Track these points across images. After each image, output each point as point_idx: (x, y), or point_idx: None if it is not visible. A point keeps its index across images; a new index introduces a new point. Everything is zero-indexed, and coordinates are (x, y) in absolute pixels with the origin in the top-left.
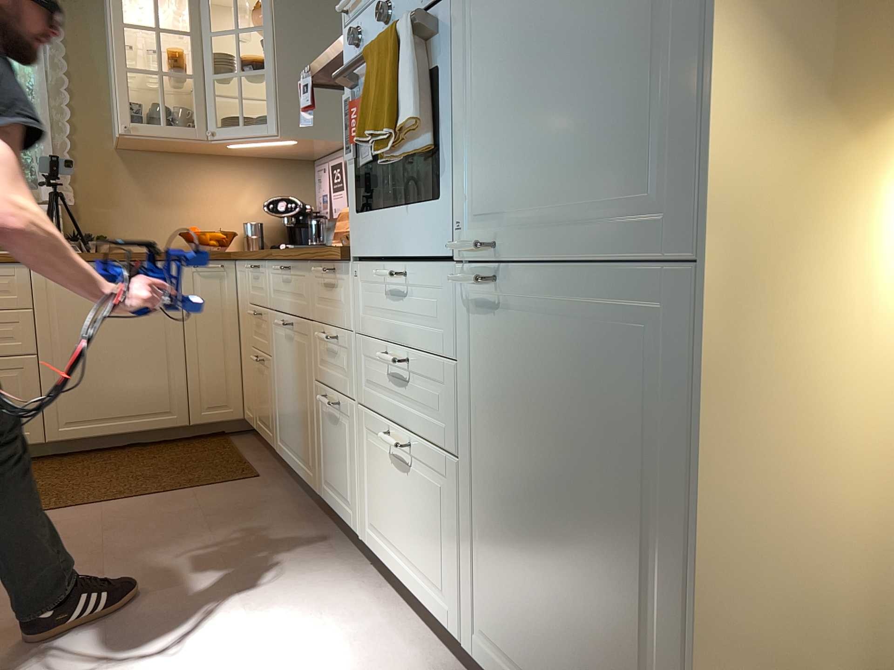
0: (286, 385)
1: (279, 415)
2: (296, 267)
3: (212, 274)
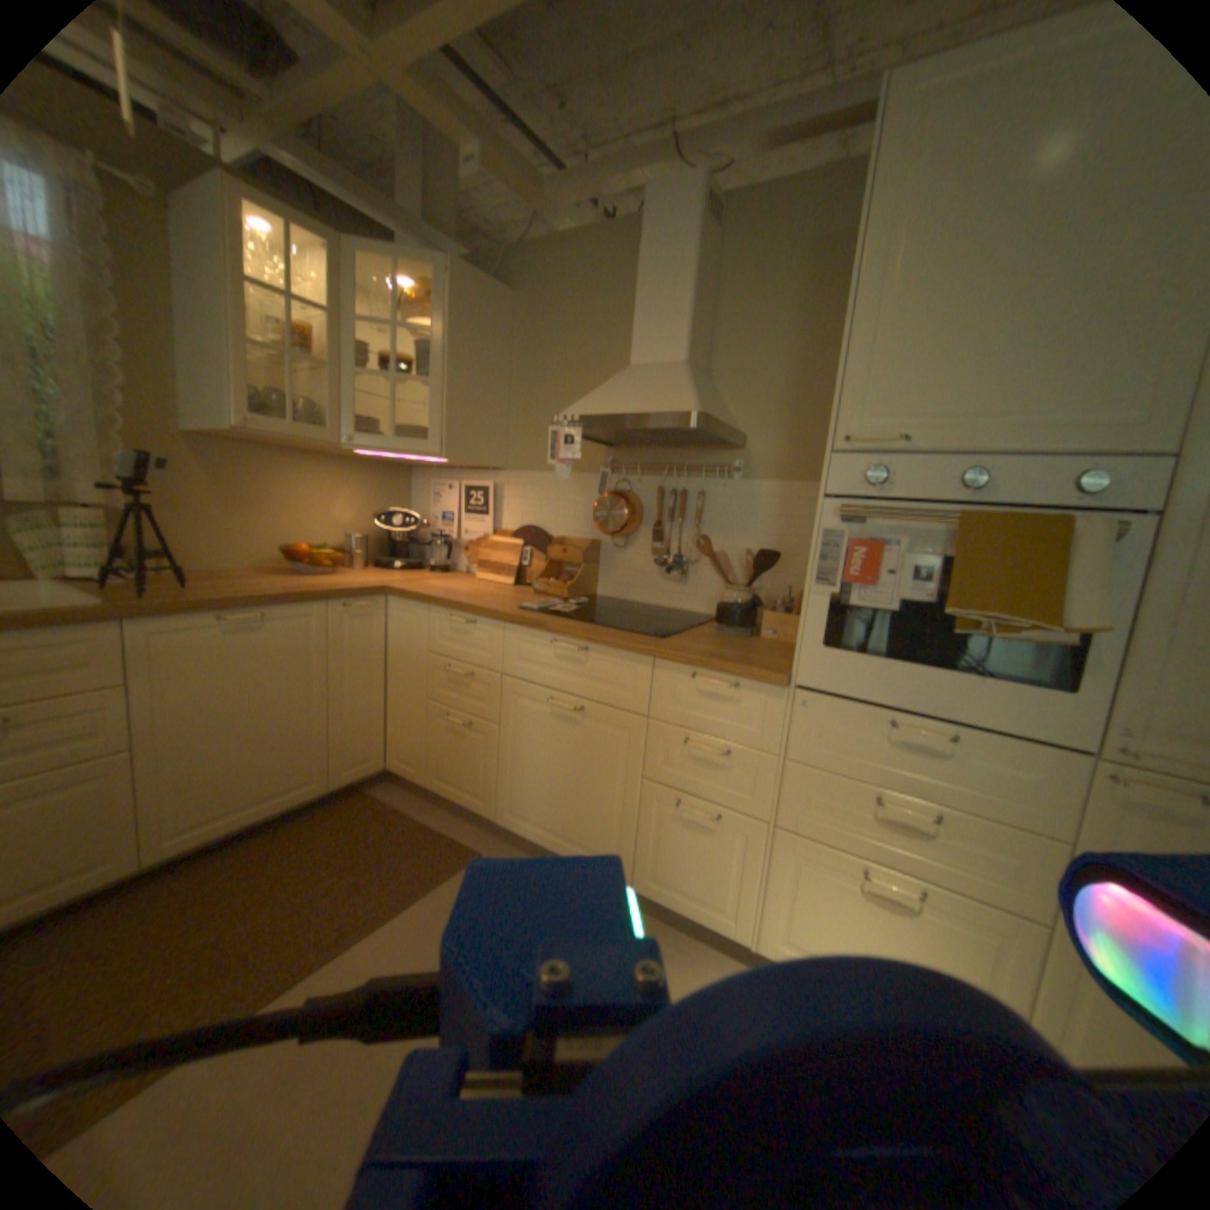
0: (548, 764)
1: (512, 789)
2: (608, 653)
3: (361, 614)
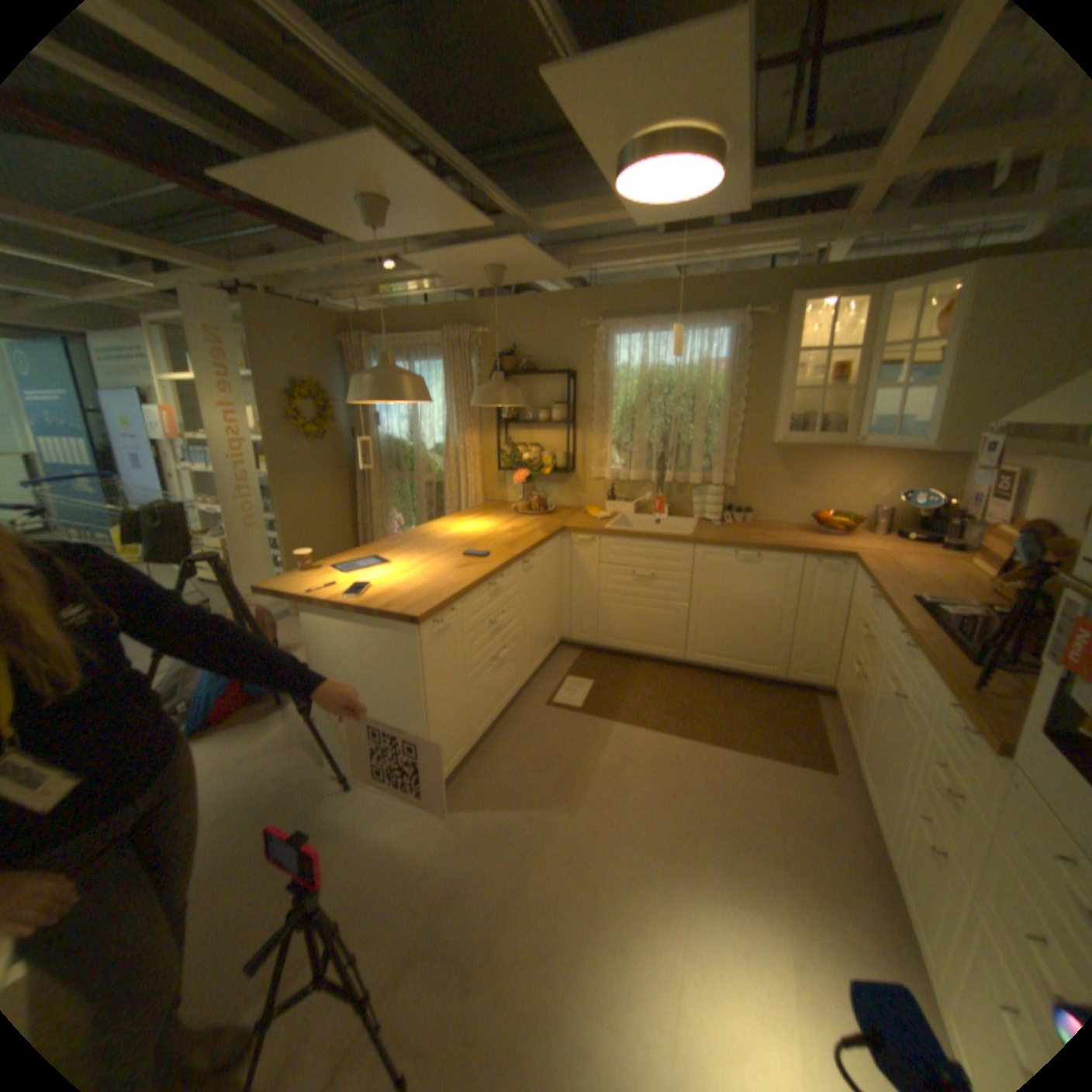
0: (886, 735)
1: (870, 743)
2: (927, 659)
3: (834, 569)
